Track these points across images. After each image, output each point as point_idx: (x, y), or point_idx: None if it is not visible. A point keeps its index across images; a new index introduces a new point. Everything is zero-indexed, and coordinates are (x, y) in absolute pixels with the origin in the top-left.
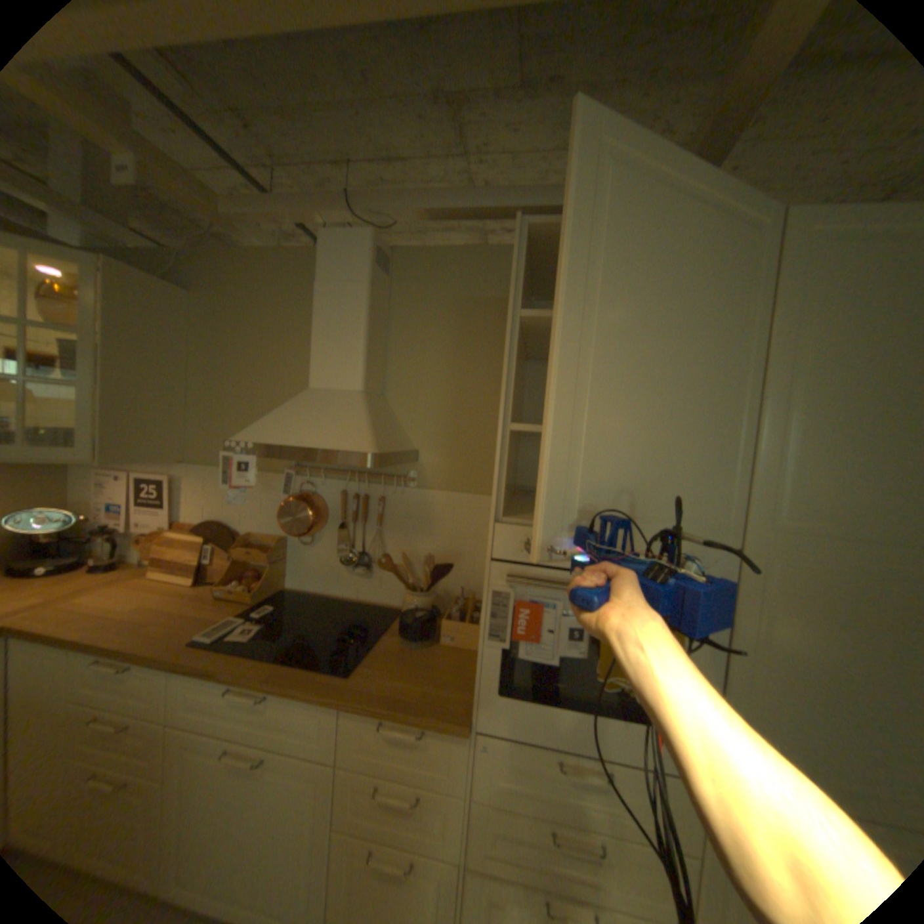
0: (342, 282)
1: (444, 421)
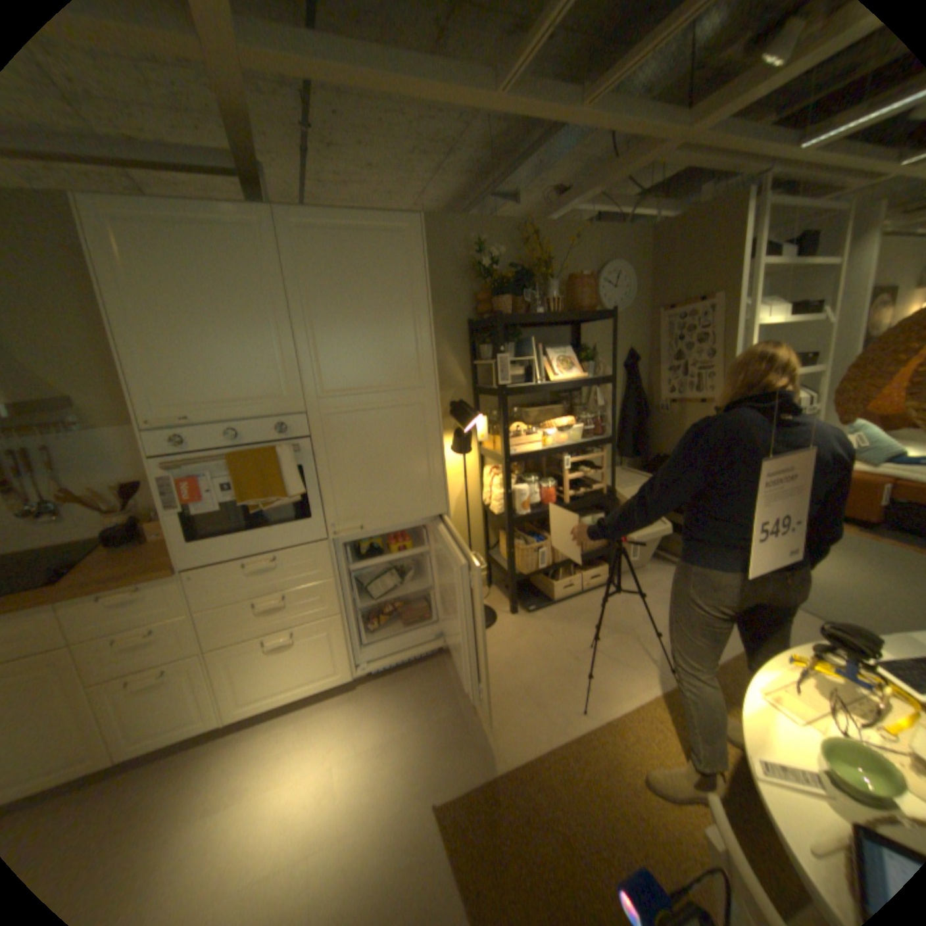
0: None
1: (89, 366)
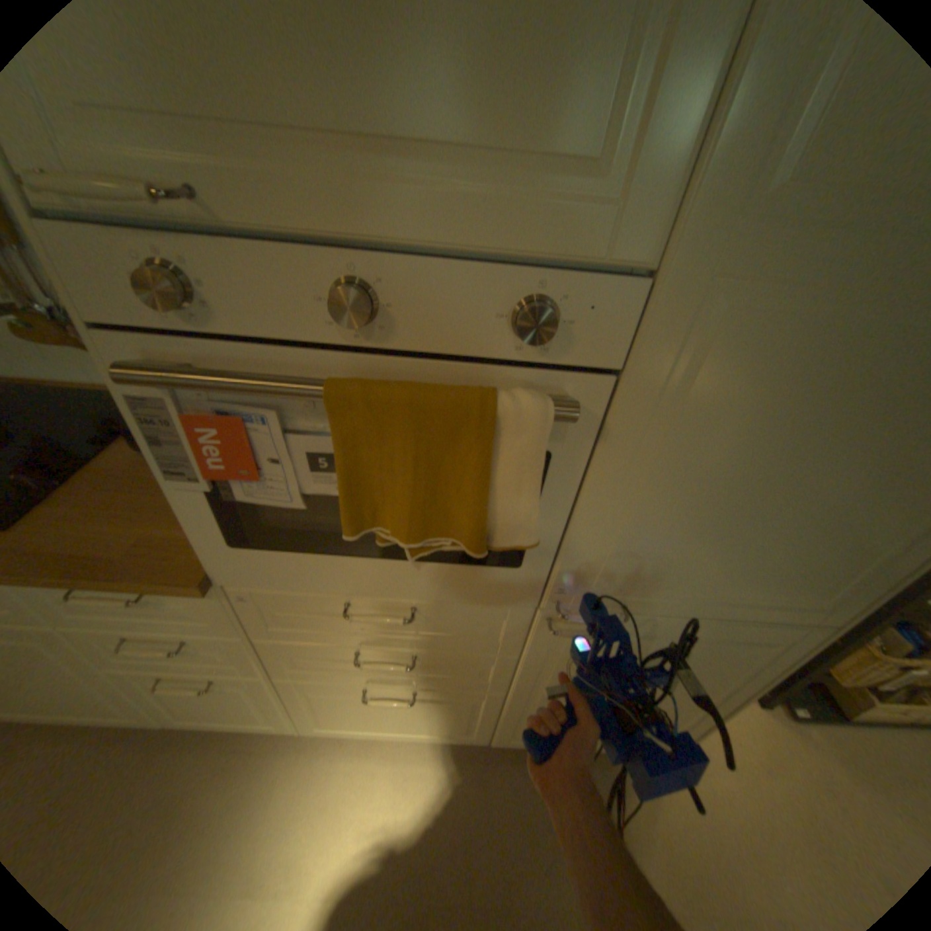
0: None
1: None
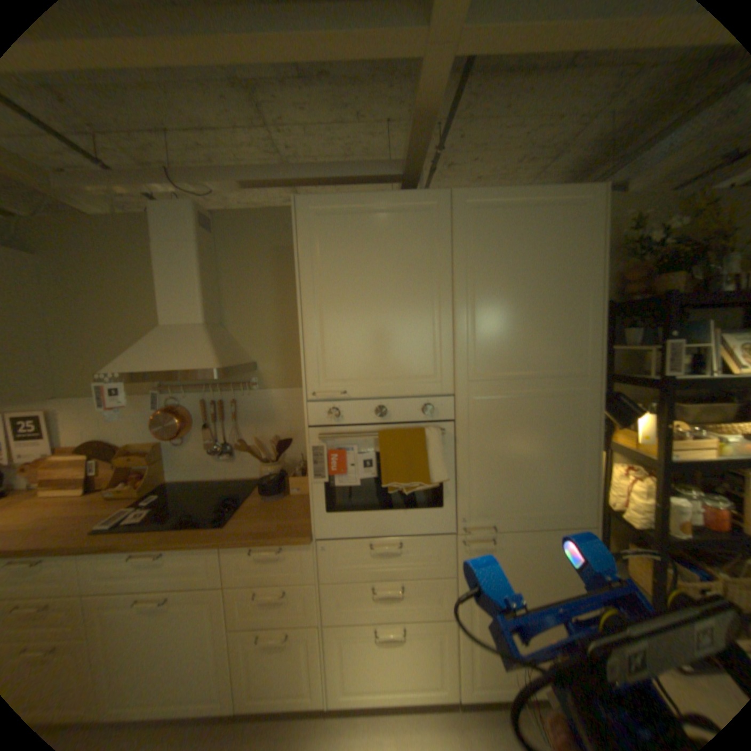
0: (174, 242)
1: (272, 338)
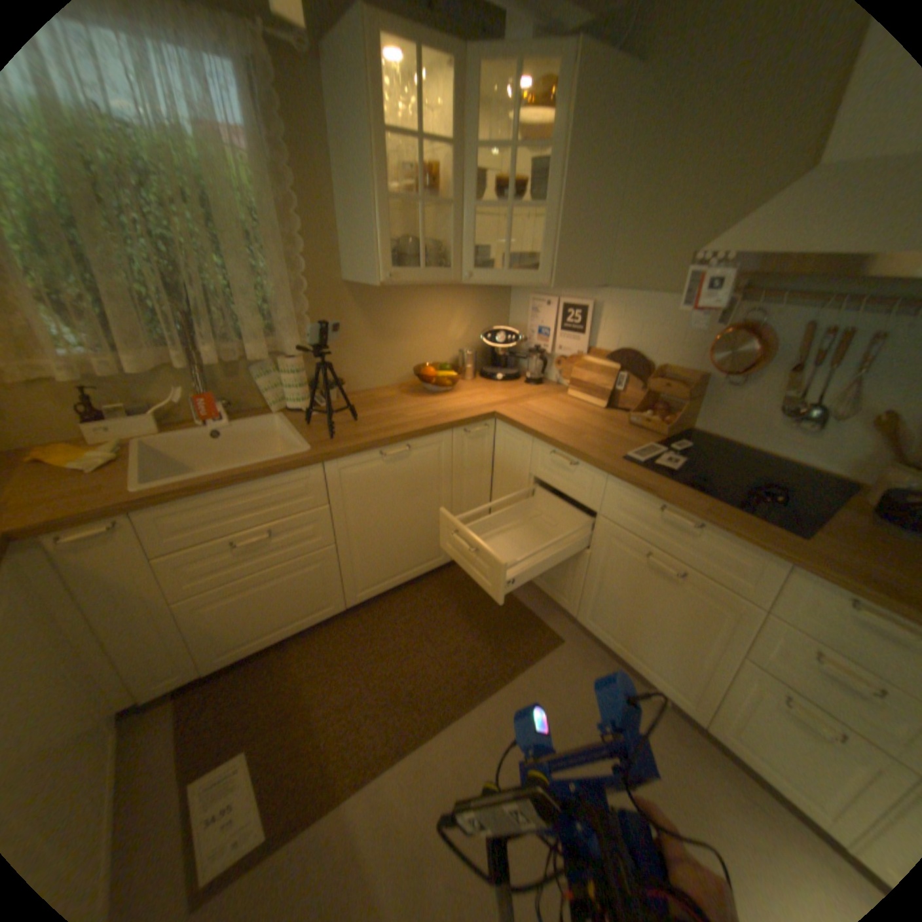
0: None
1: None
